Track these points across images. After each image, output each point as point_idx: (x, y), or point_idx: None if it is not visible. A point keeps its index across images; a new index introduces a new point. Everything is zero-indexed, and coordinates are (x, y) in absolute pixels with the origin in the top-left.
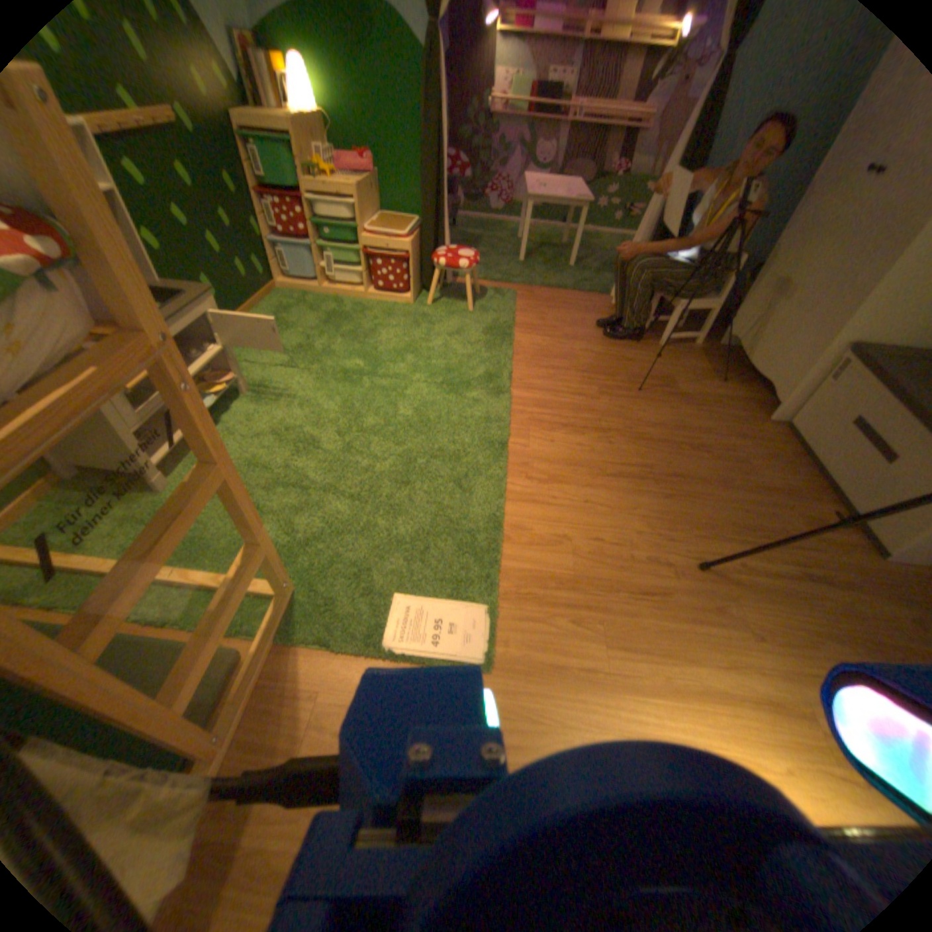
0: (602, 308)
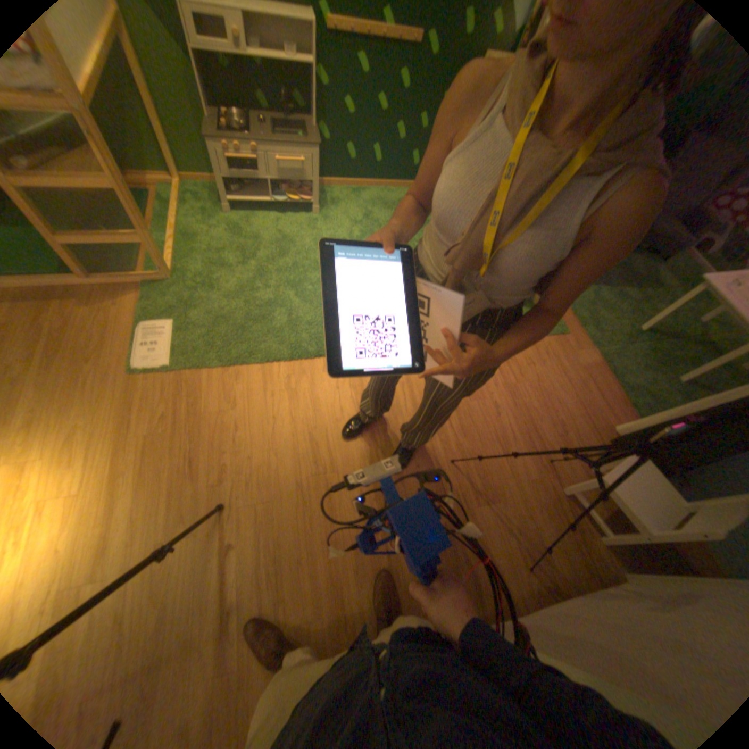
0: (608, 428)
